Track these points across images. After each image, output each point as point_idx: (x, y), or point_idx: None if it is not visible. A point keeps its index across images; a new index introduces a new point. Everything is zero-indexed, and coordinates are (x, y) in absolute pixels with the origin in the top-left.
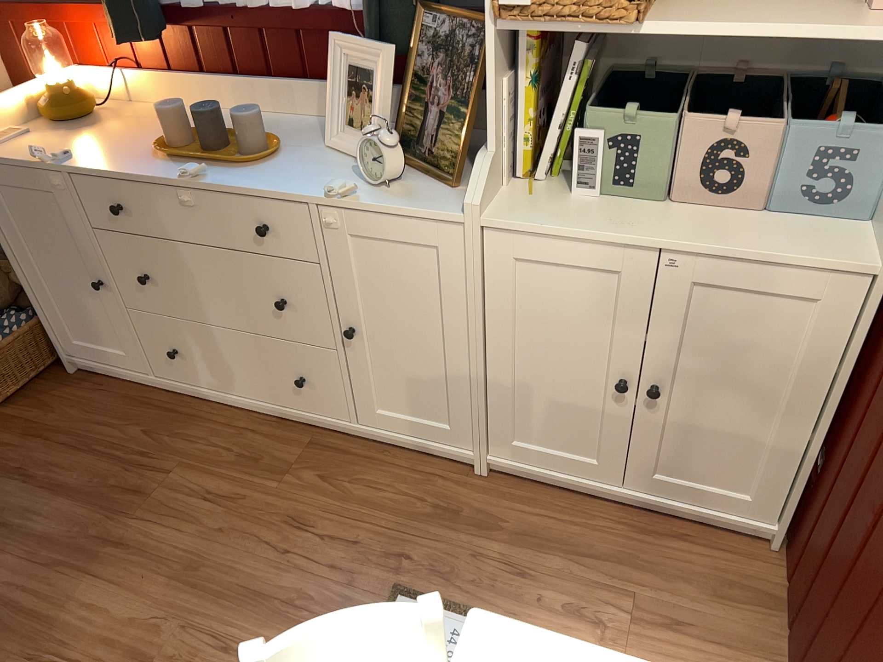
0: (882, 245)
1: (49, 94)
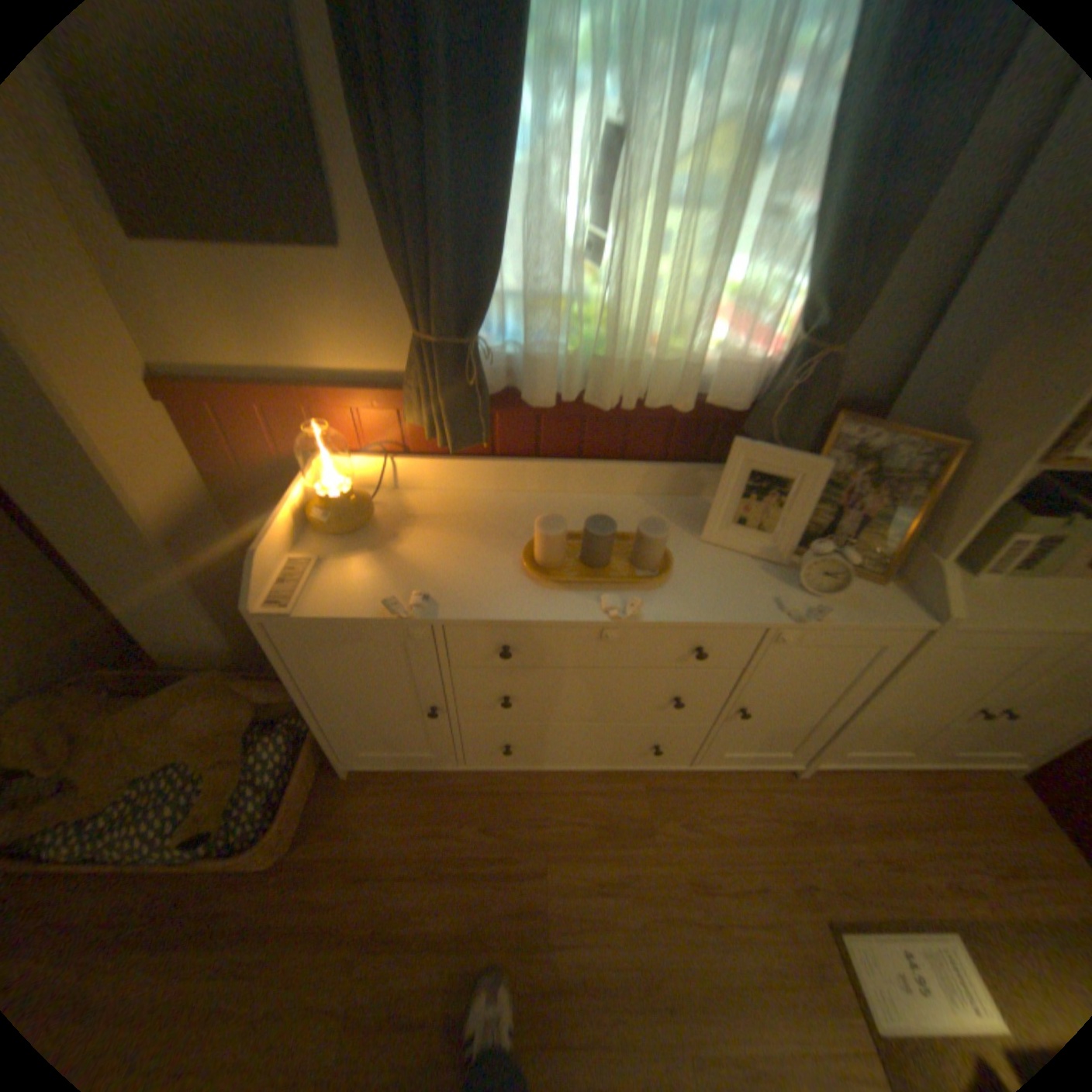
0: None
1: (330, 506)
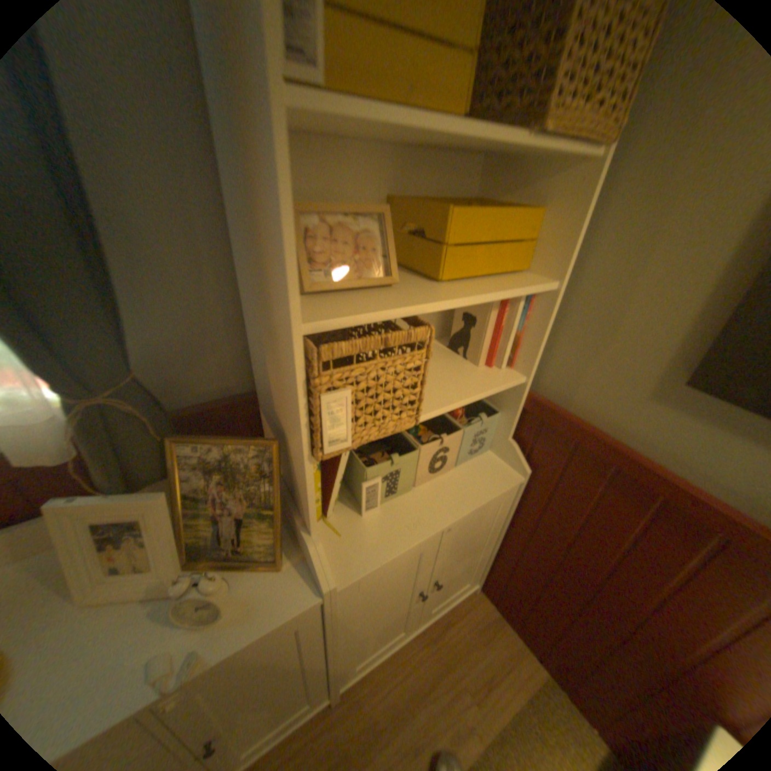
0: (513, 467)
1: None
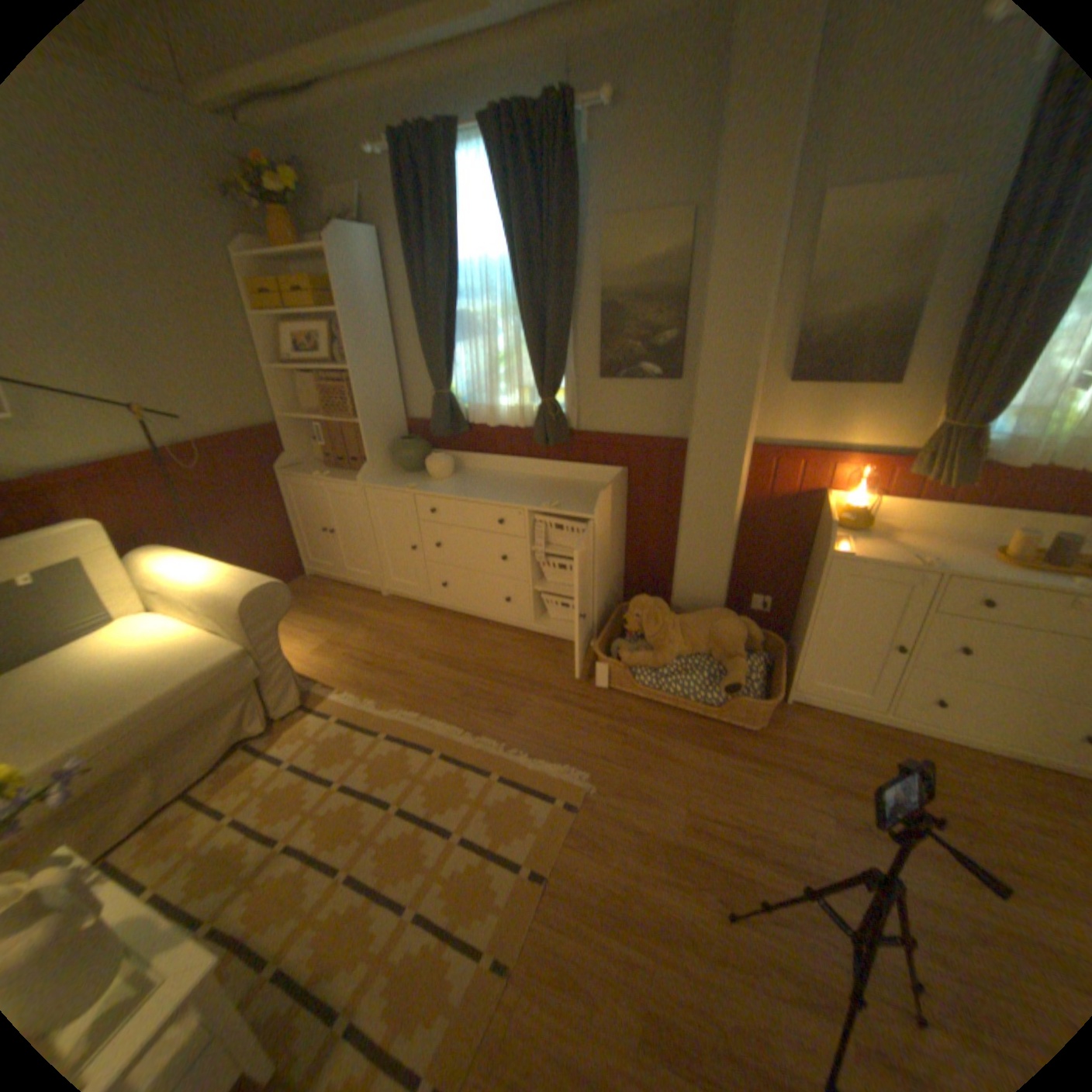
0: None
1: (855, 512)
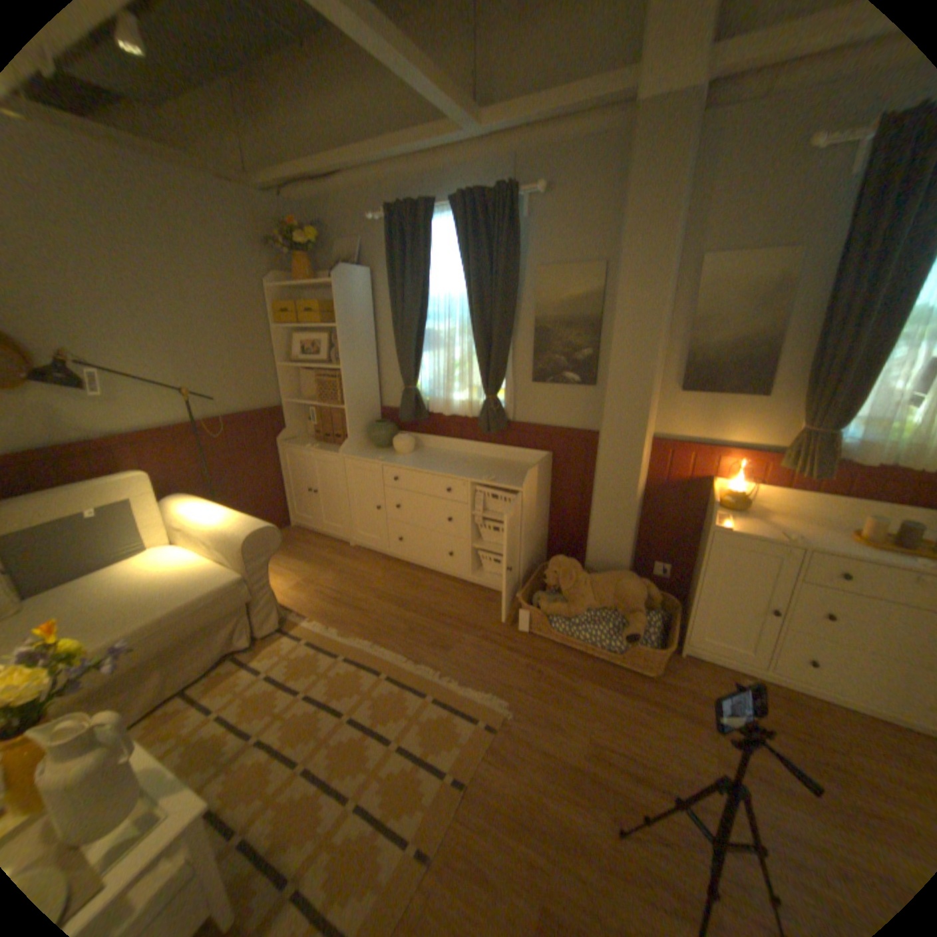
0: None
1: (735, 496)
